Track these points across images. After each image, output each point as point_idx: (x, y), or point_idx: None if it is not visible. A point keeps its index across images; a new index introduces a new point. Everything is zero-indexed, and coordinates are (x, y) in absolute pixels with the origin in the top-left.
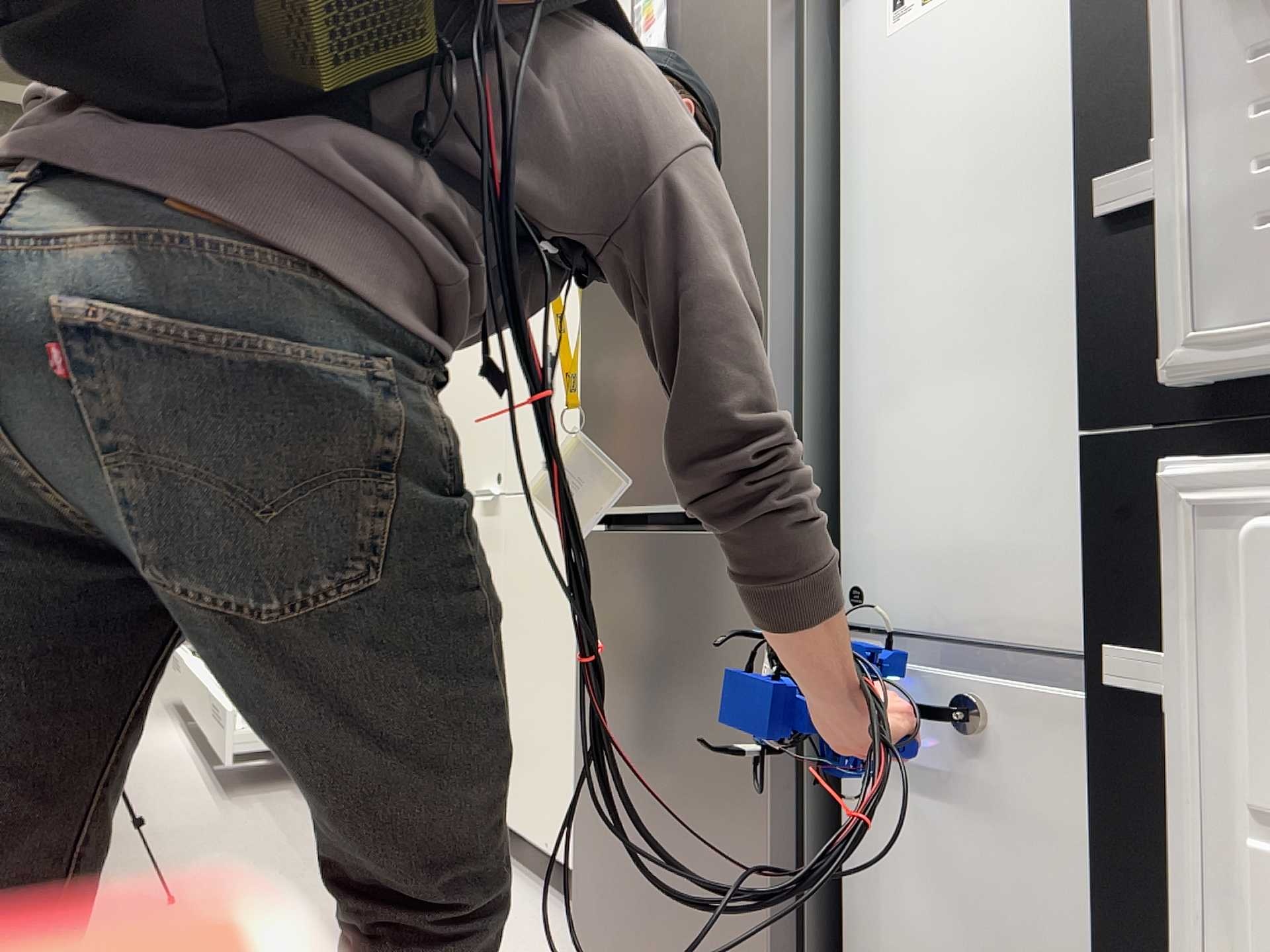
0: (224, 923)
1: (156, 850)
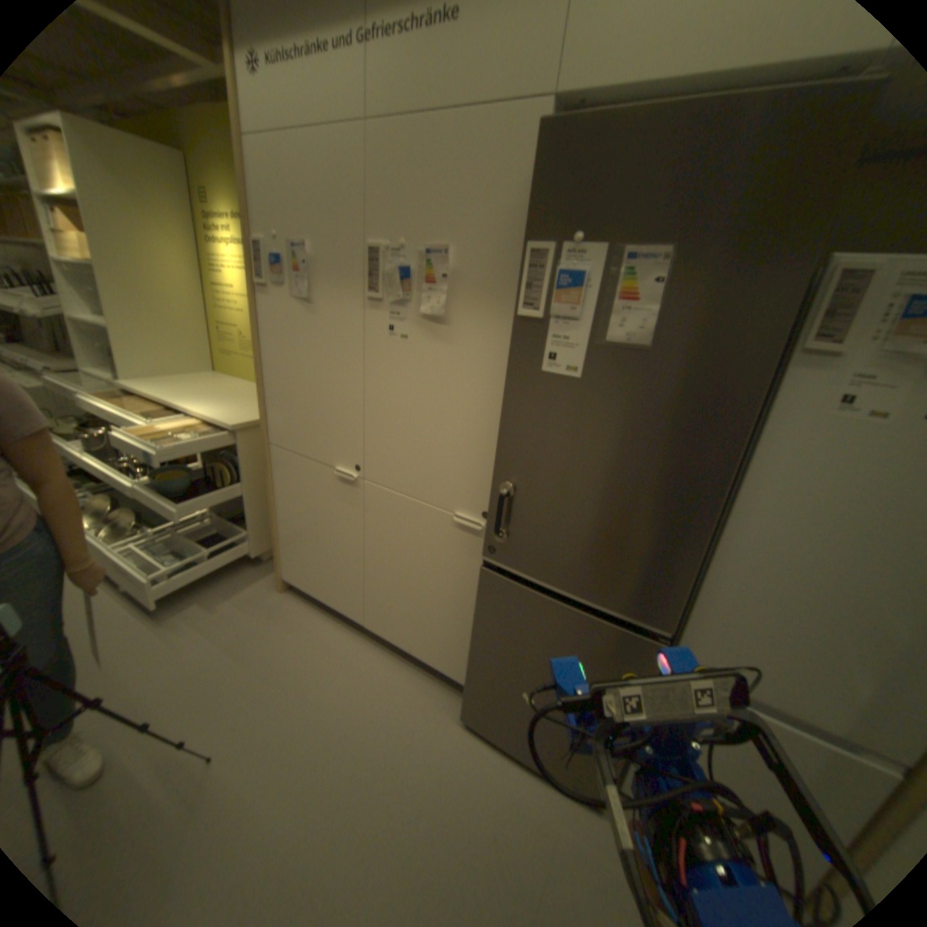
0: (254, 759)
1: (146, 697)
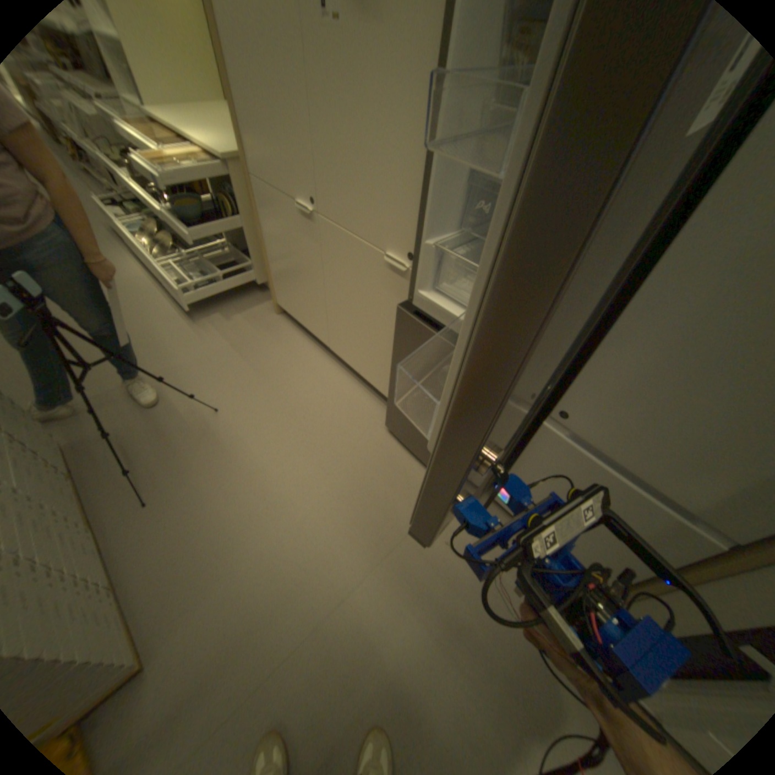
0: (244, 417)
1: (184, 368)
